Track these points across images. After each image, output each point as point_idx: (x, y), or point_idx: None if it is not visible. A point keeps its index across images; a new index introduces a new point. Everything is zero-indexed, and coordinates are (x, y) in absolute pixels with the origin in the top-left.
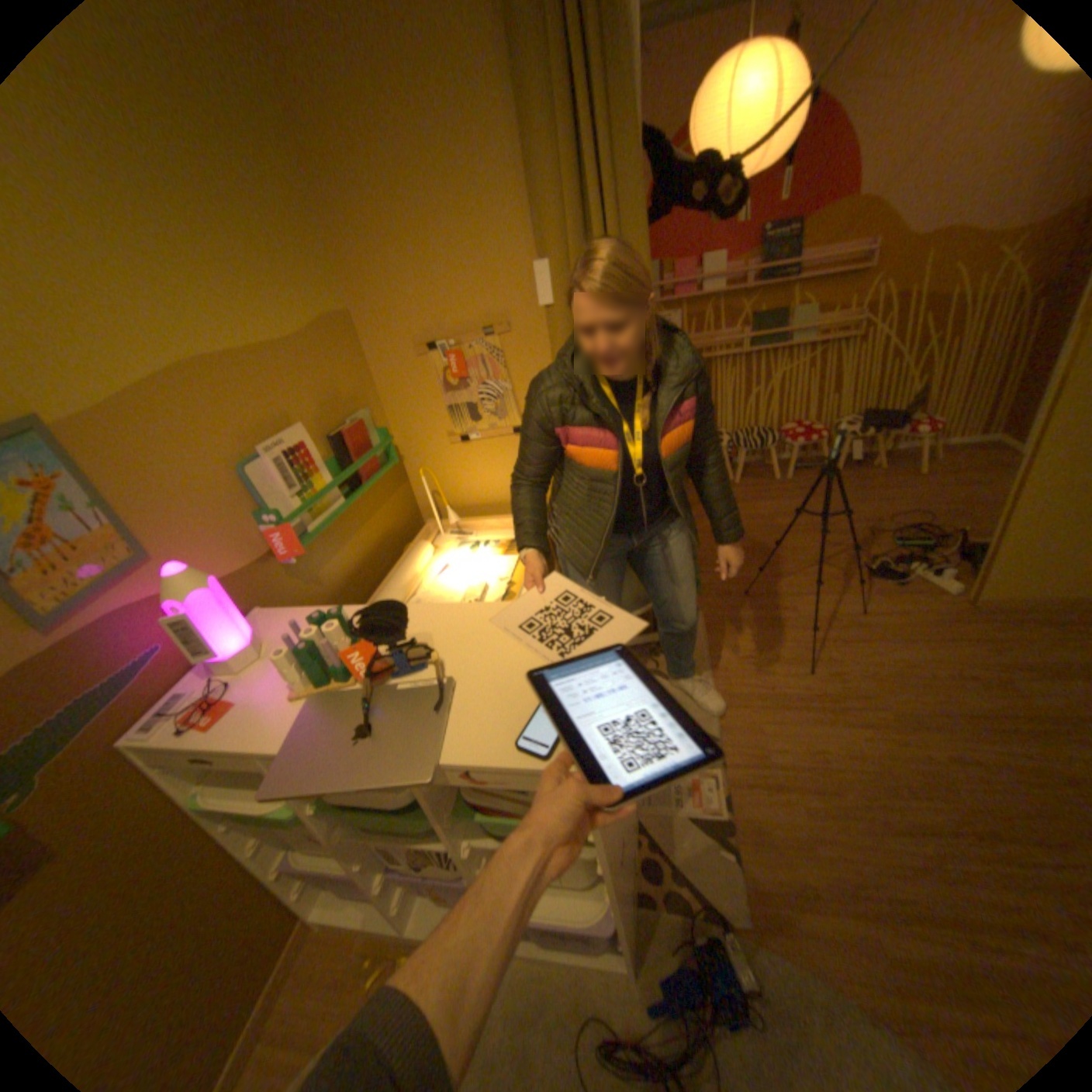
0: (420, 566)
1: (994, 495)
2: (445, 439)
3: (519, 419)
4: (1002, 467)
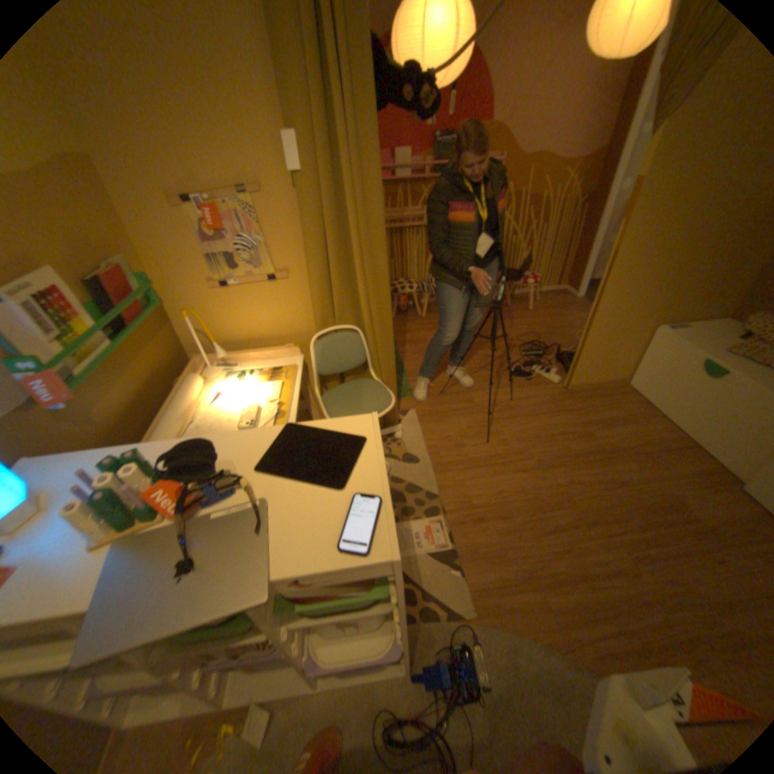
0: (195, 395)
1: (567, 322)
2: (205, 284)
3: (273, 268)
4: (569, 306)
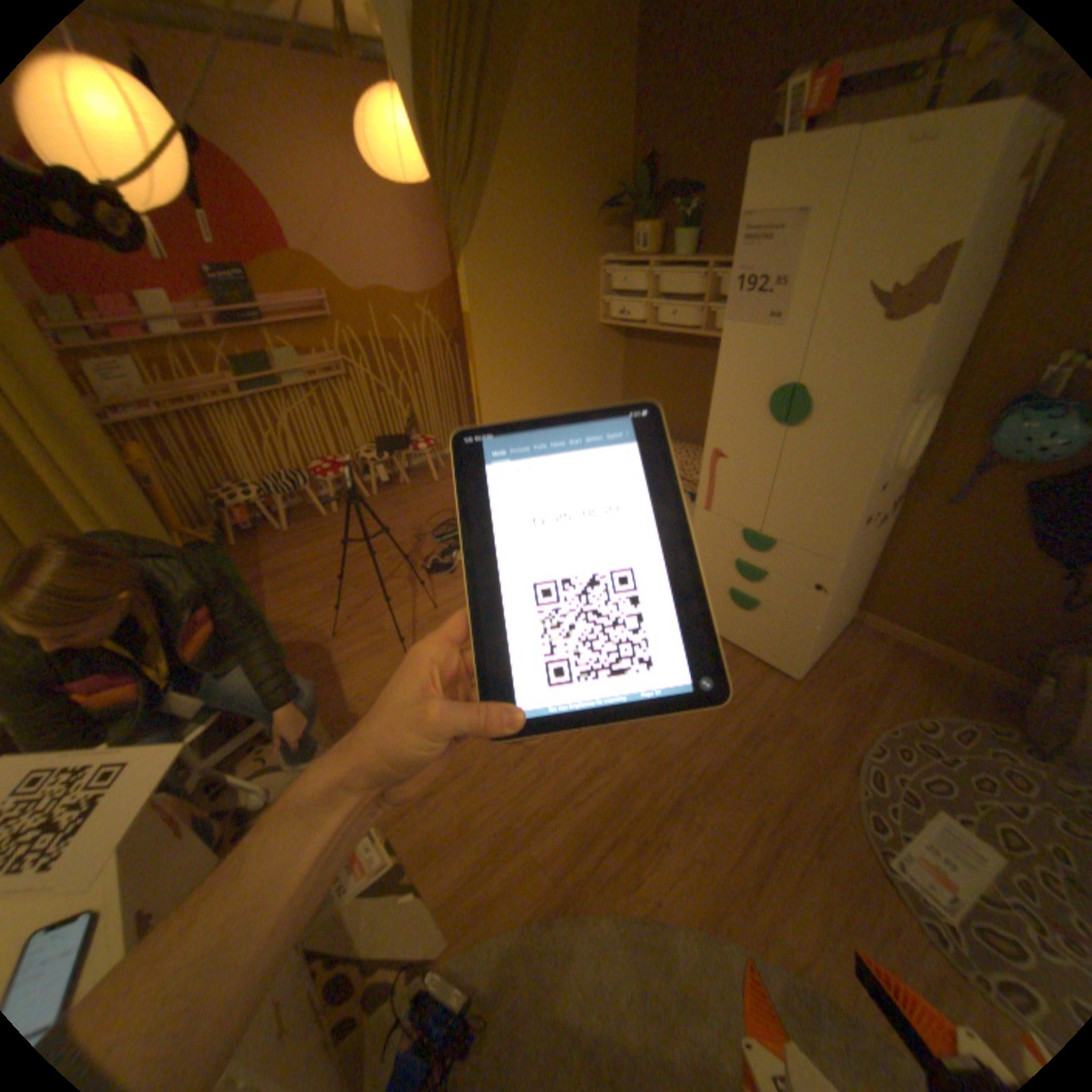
0: None
1: None
2: None
3: None
4: None
